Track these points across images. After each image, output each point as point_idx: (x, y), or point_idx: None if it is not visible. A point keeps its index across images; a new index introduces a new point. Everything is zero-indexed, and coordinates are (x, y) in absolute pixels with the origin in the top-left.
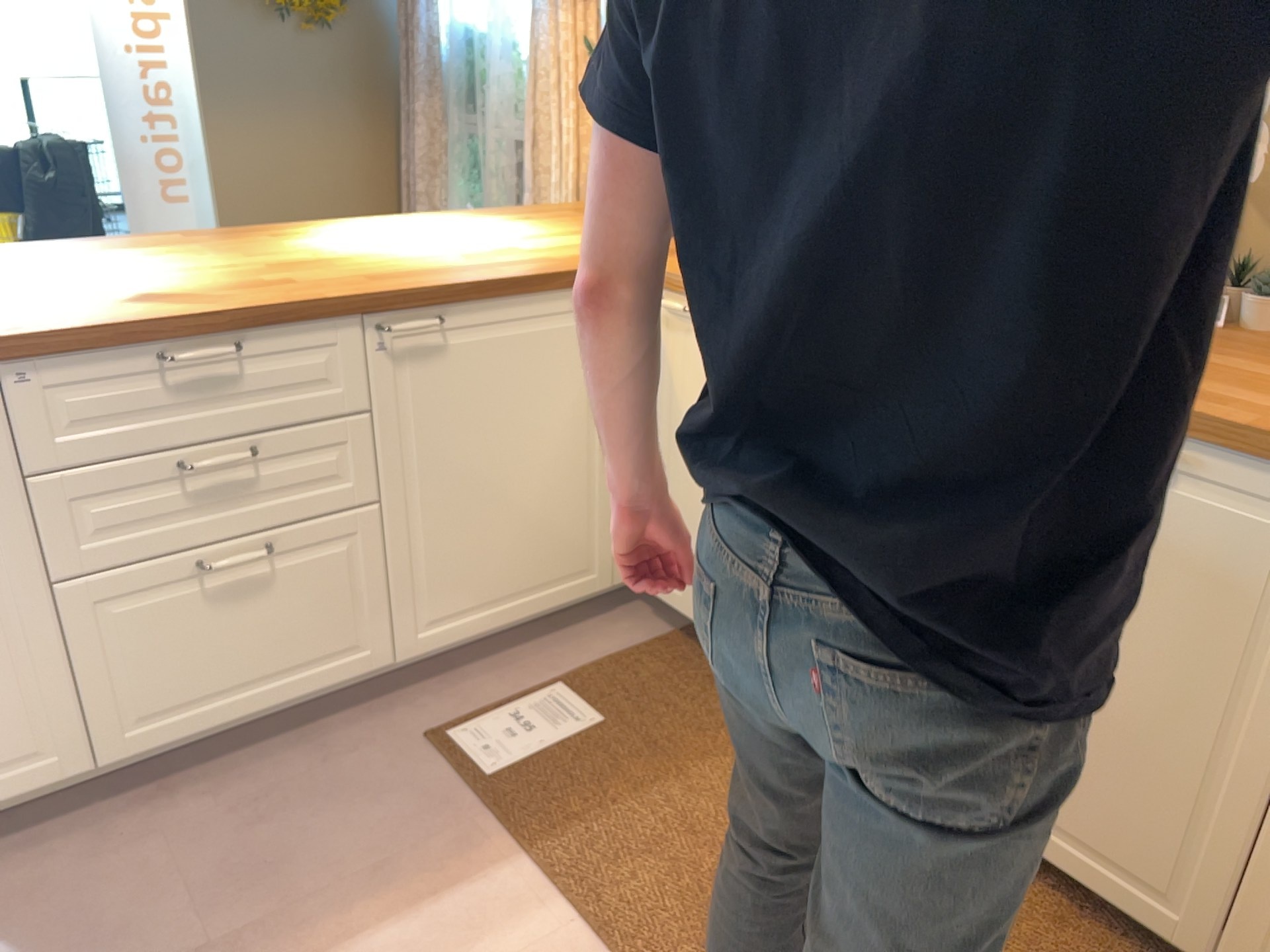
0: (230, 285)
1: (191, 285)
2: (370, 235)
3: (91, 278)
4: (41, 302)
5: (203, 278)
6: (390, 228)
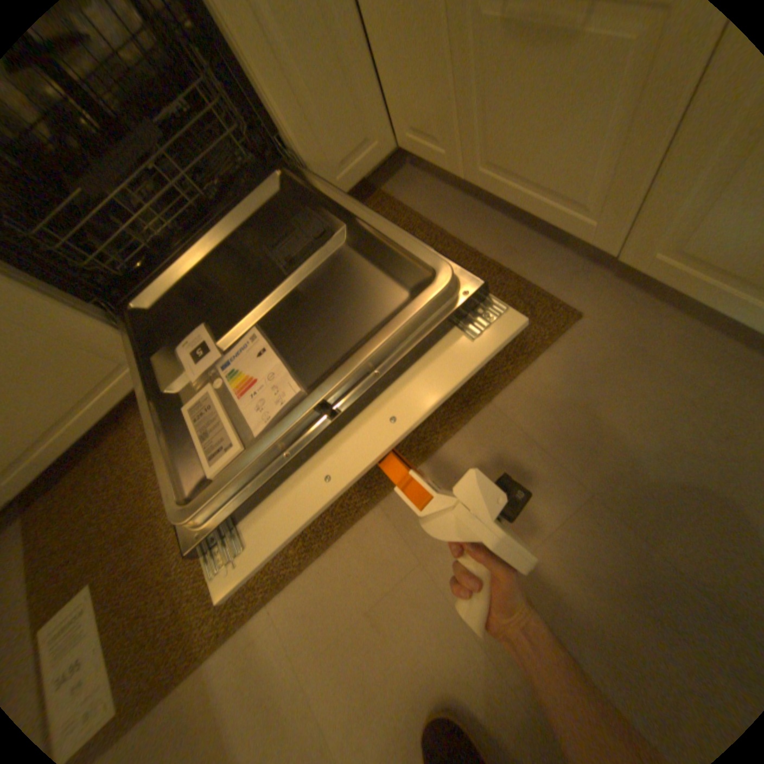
0: None
1: None
2: None
3: None
4: None
5: None
6: None
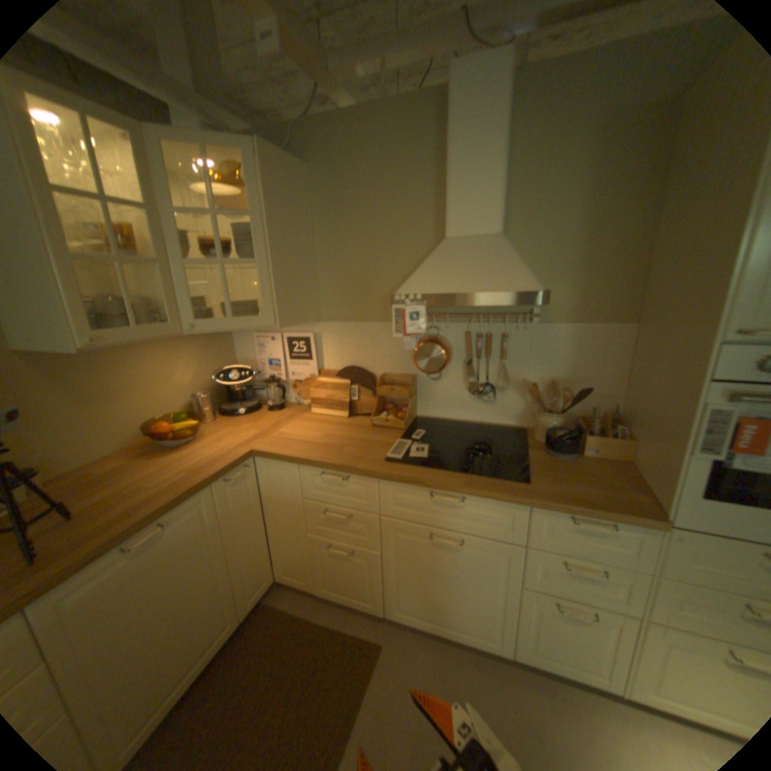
0: None
1: None
2: None
3: None
4: None
5: None
6: None
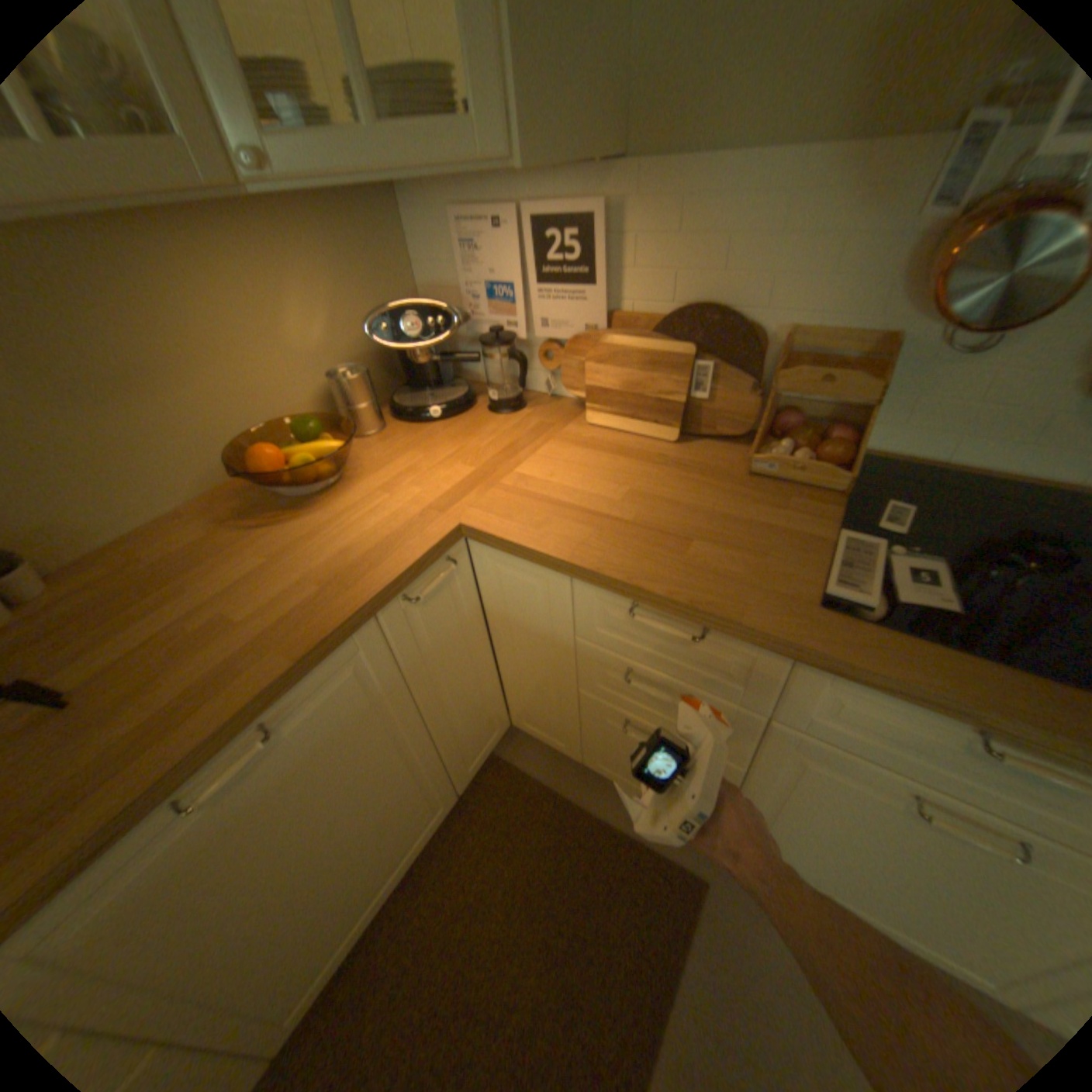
0: None
1: None
2: None
3: None
4: None
5: None
6: None
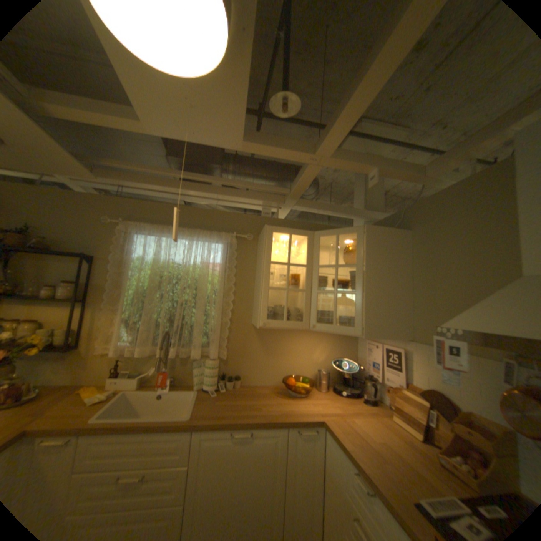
0: None
1: None
2: None
3: None
4: None
5: None
6: None
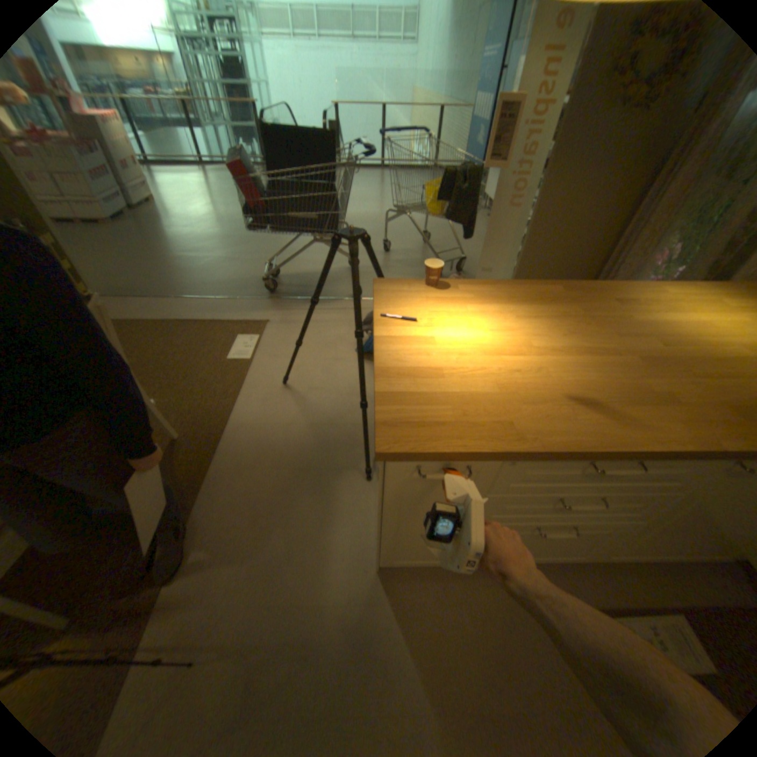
0: (631, 391)
1: (604, 382)
2: (686, 313)
3: (534, 346)
4: (519, 384)
5: (606, 368)
6: (694, 304)
